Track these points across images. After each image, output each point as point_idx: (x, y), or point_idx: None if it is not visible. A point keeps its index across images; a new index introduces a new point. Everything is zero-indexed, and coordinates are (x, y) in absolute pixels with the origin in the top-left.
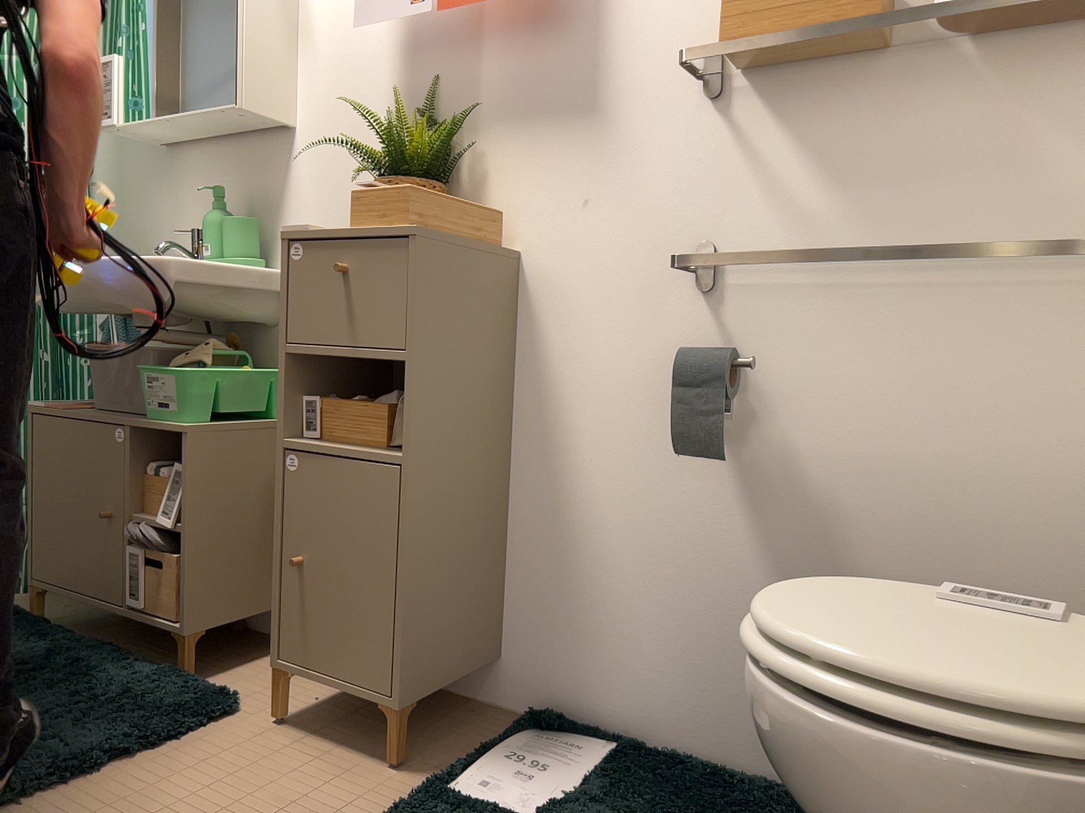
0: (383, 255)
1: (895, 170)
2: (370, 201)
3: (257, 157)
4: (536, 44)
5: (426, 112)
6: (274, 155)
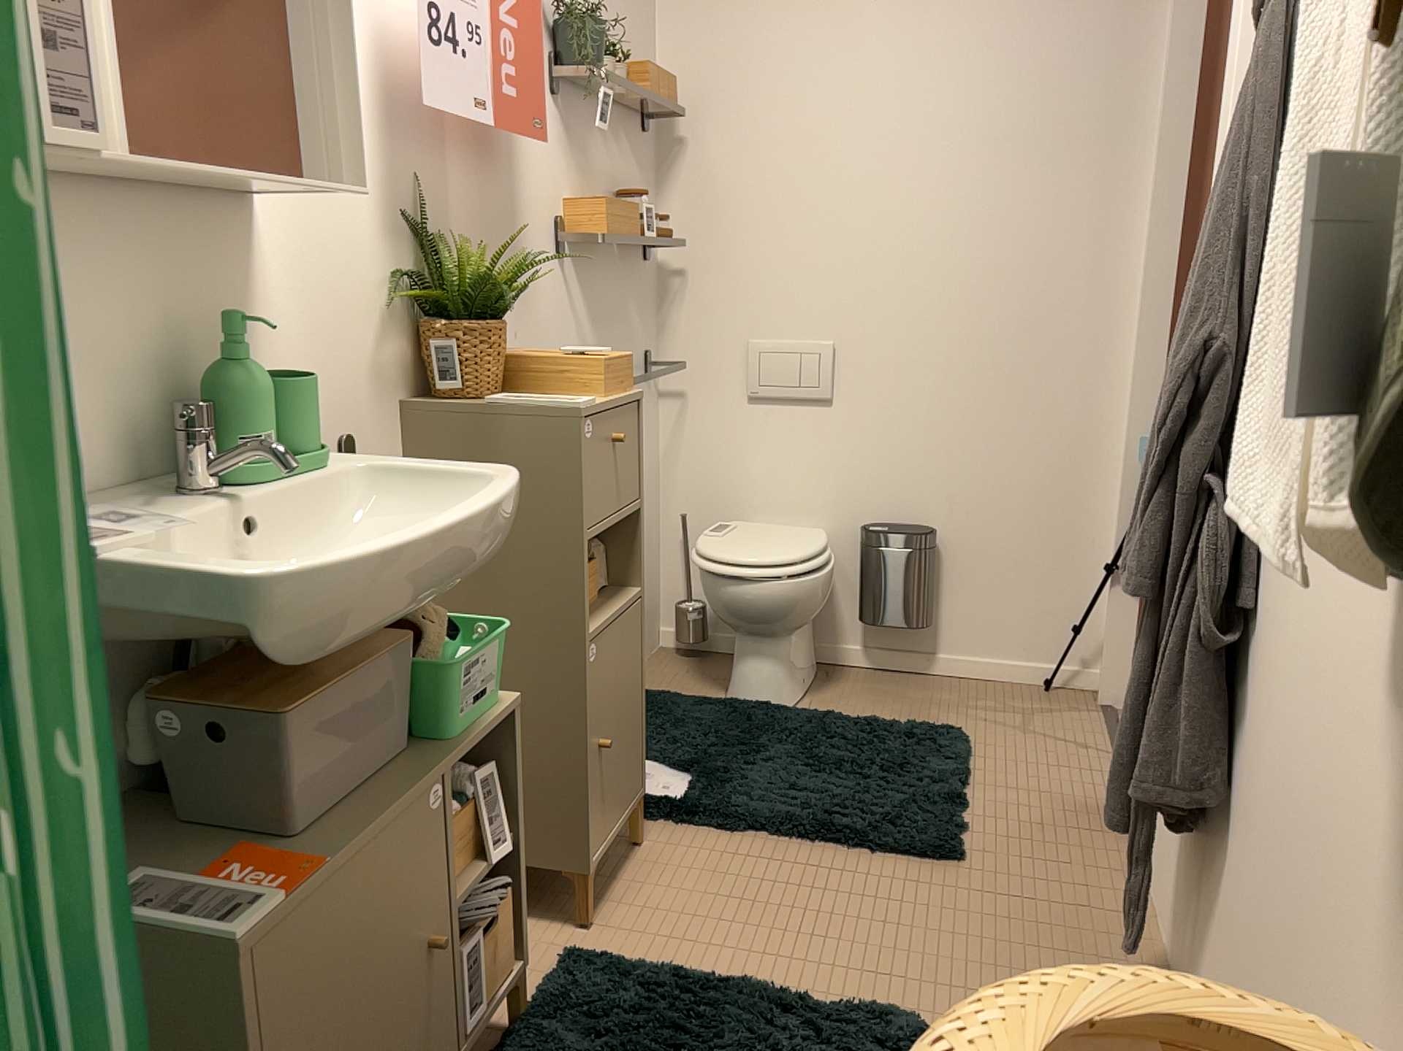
0: (628, 418)
1: (609, 318)
2: (612, 365)
3: (179, 231)
4: (482, 168)
5: (412, 215)
6: (216, 233)
